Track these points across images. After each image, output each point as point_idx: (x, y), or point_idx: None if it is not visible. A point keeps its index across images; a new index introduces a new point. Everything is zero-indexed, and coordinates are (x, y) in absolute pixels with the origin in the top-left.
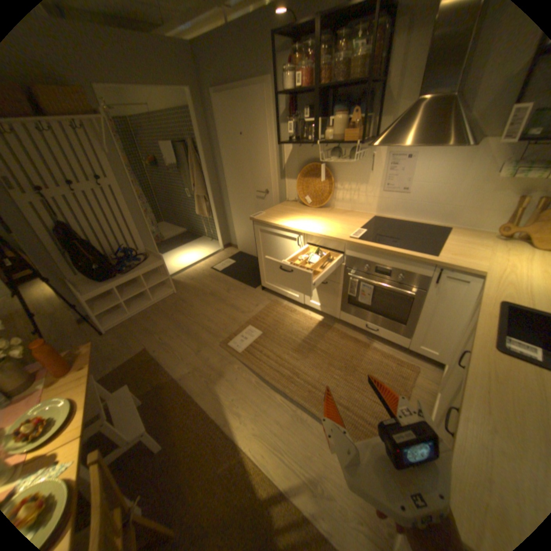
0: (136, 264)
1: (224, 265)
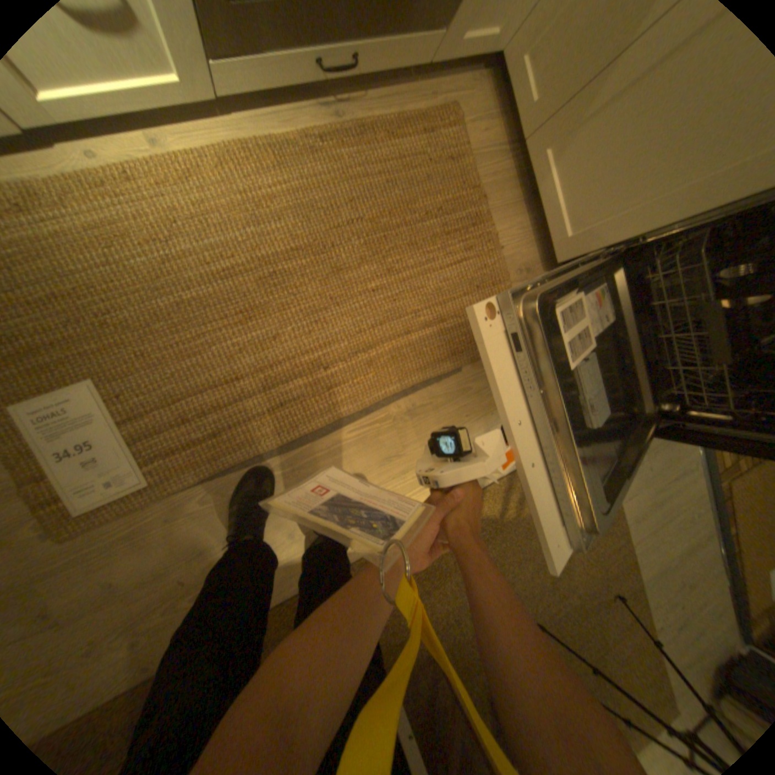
0: None
1: None
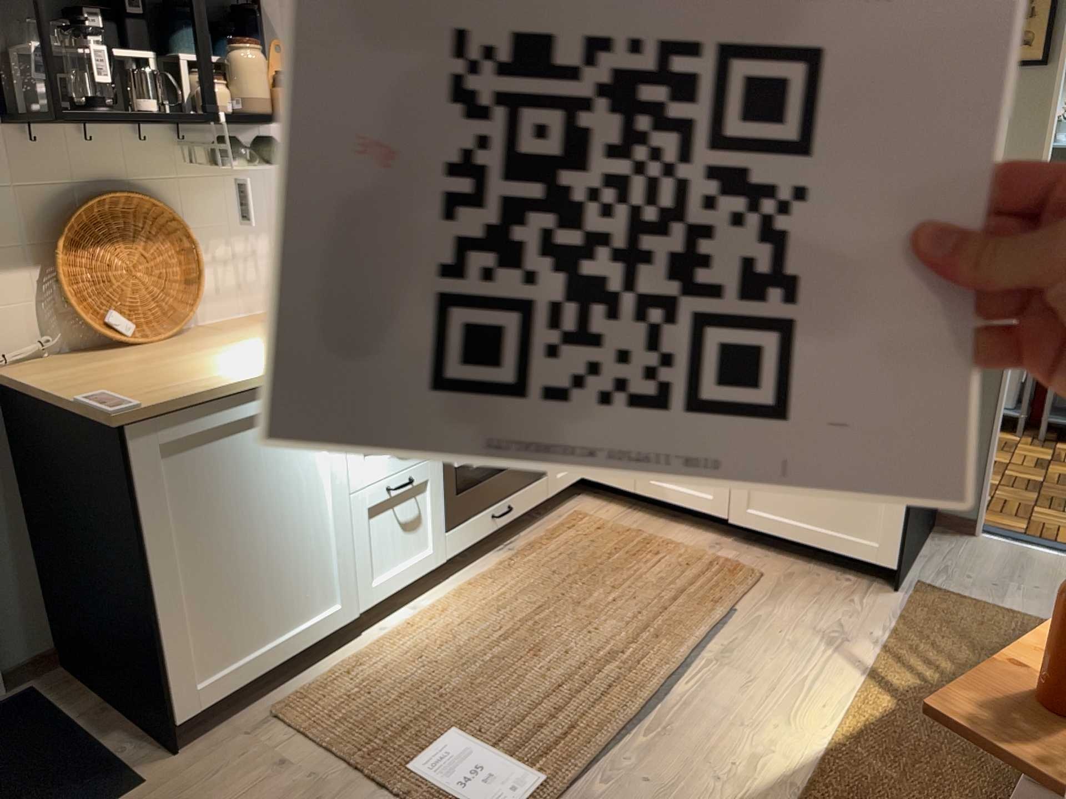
0: None
1: None
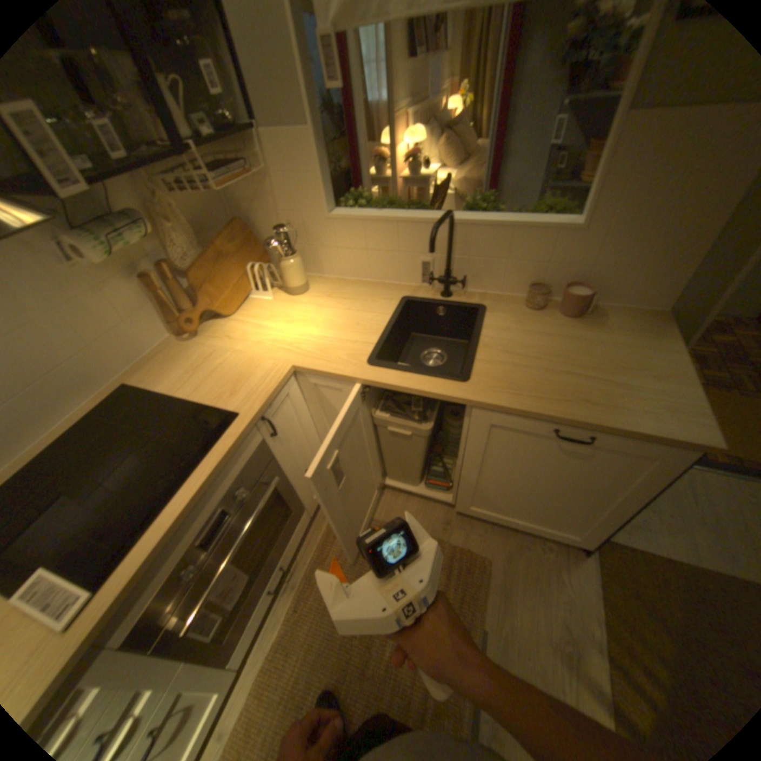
0: None
1: None
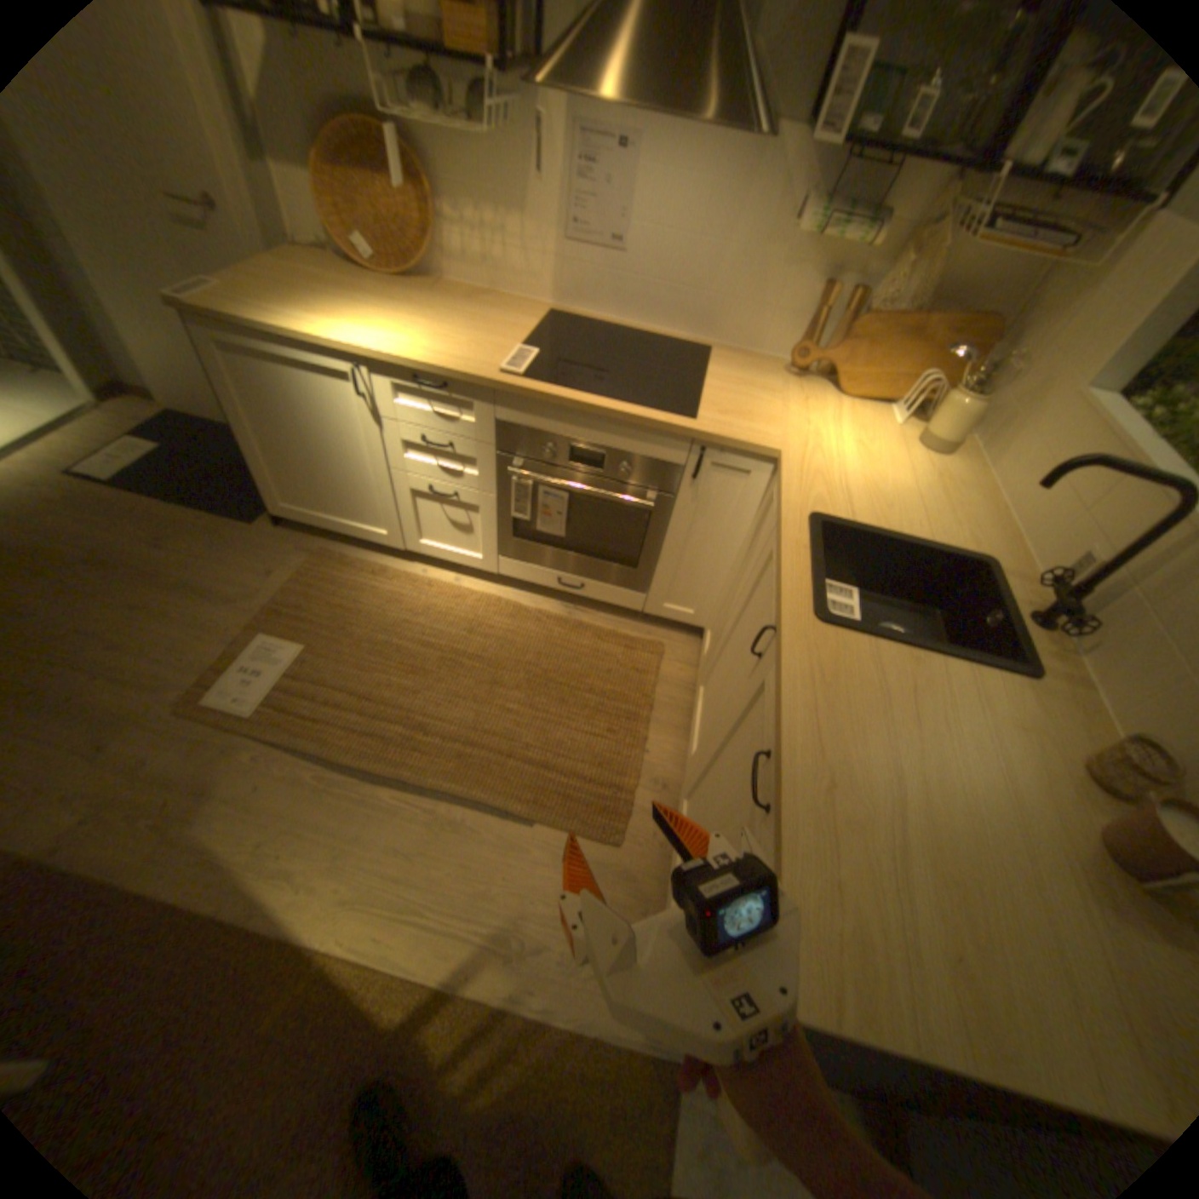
0: None
1: (120, 461)
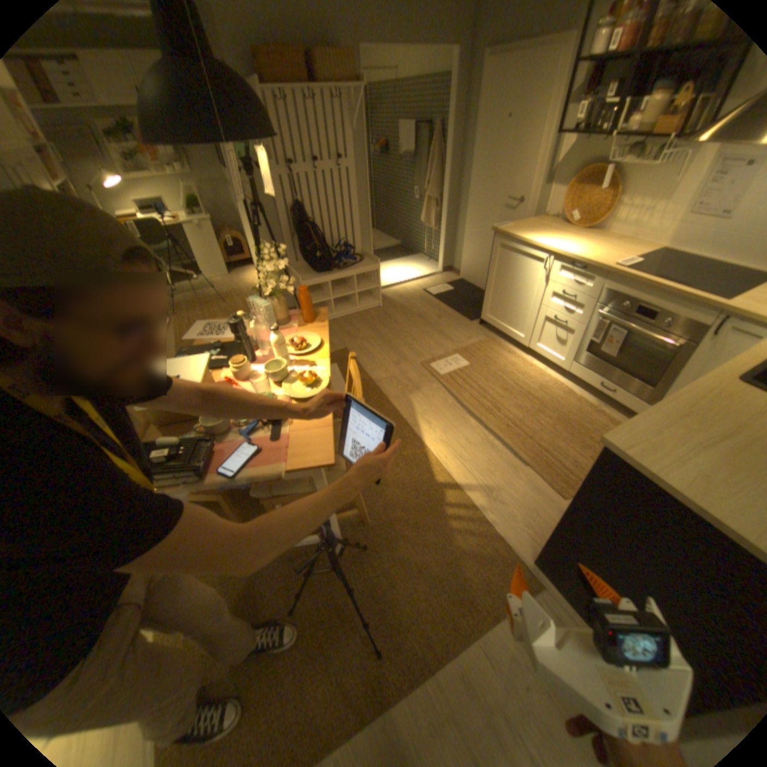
0: (351, 263)
1: (439, 290)
